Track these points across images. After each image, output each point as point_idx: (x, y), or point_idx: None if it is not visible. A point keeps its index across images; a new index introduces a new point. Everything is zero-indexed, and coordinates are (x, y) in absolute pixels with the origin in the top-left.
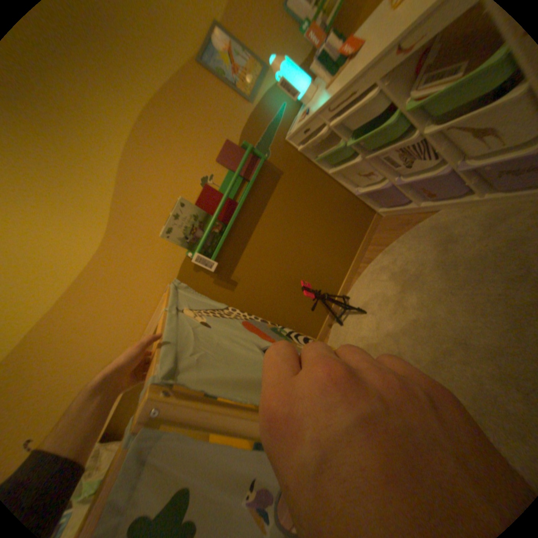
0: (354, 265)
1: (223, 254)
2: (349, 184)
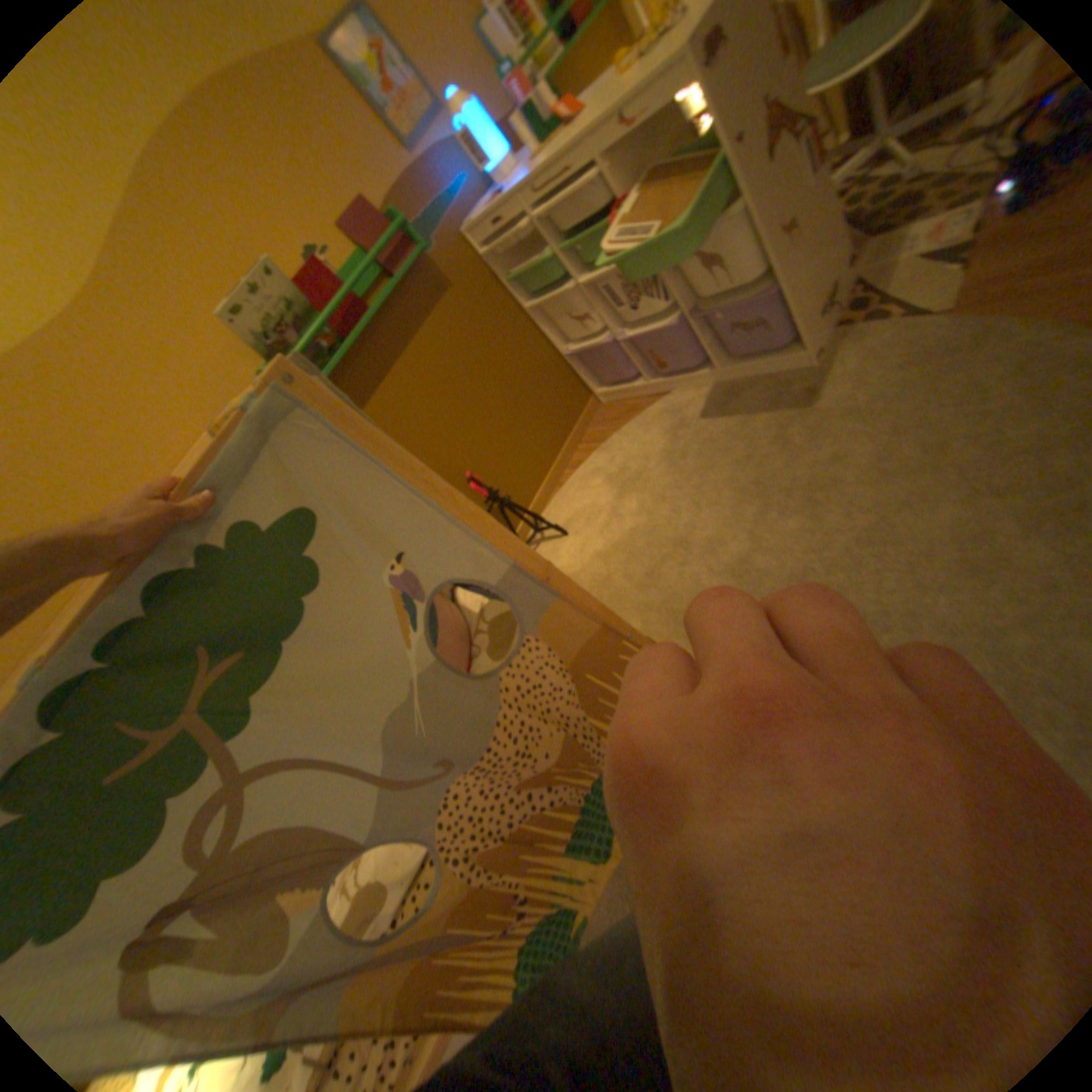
0: (554, 470)
1: None
2: (553, 335)
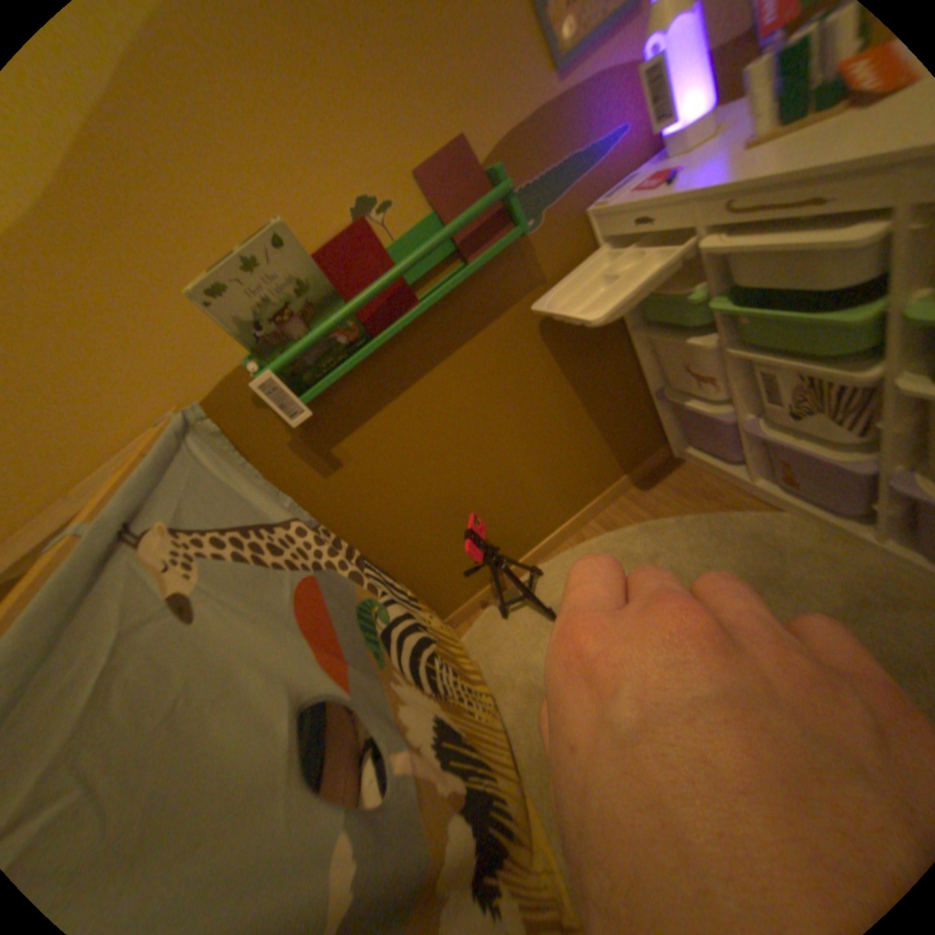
0: (578, 517)
1: (335, 395)
2: (650, 370)
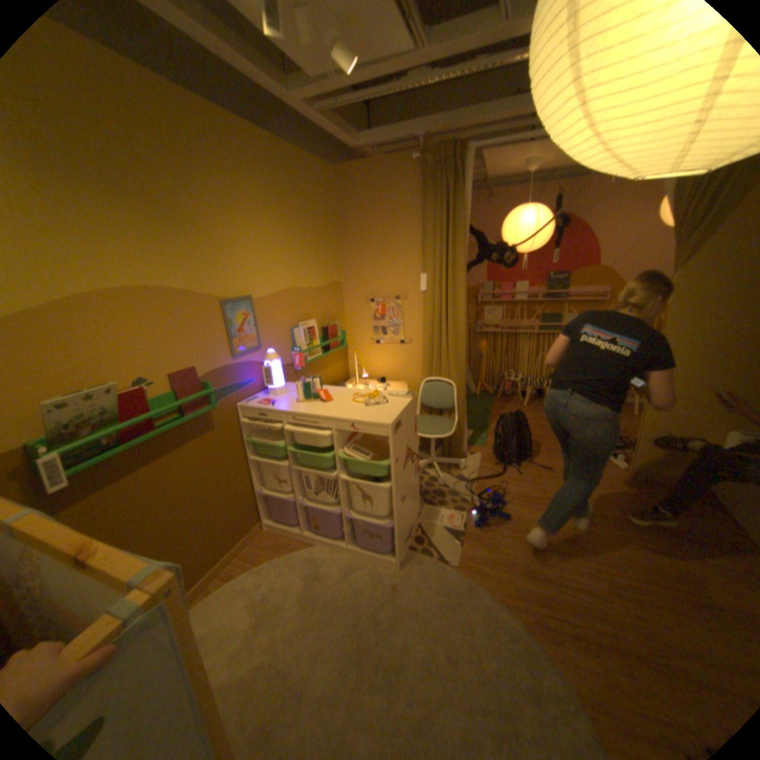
0: (207, 578)
1: (75, 477)
2: (256, 479)
